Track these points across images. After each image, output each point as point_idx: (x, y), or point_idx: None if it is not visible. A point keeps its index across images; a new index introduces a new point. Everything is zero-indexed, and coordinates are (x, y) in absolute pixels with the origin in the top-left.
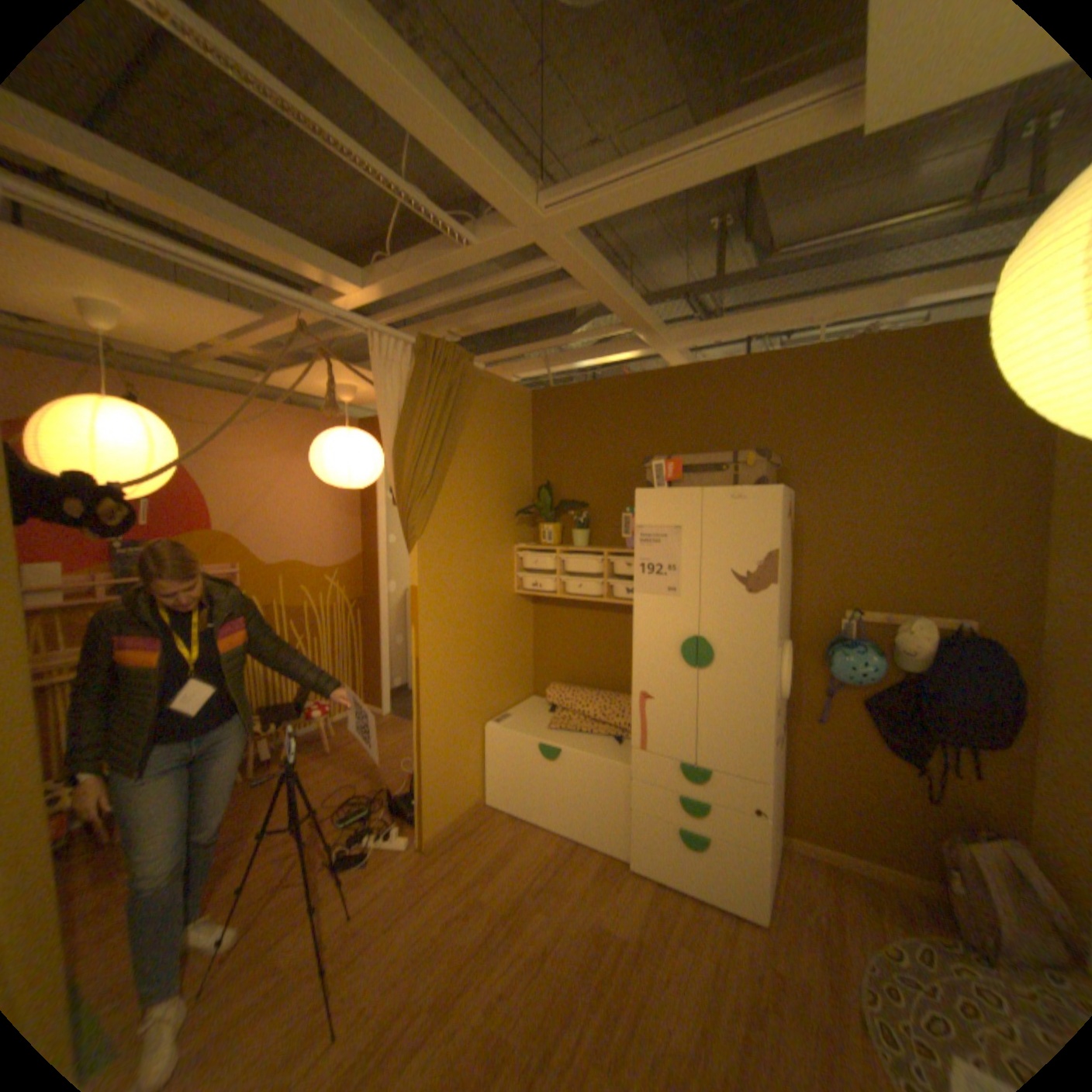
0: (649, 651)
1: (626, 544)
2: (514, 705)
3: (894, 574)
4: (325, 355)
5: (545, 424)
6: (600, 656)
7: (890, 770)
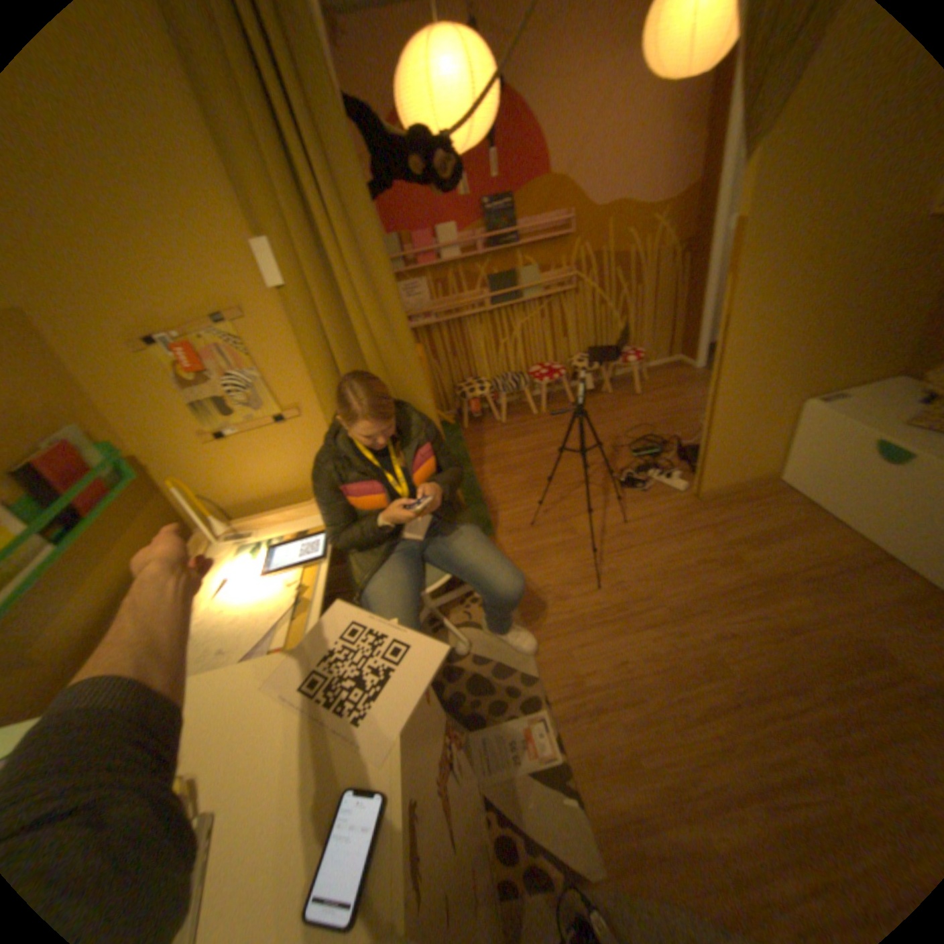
0: None
1: None
2: (861, 383)
3: None
4: None
5: None
6: None
7: None
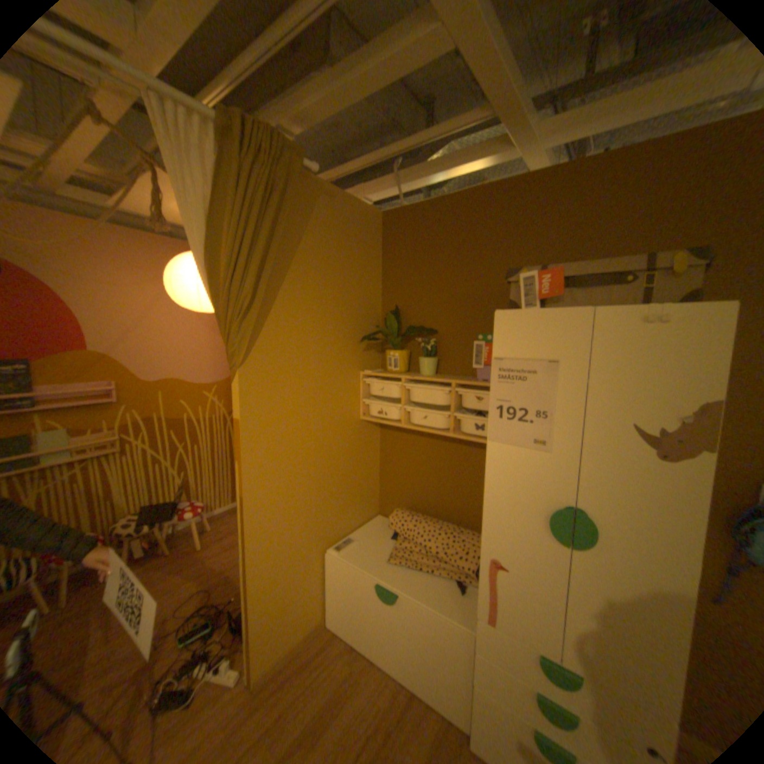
0: (505, 513)
1: (477, 374)
2: (359, 526)
3: None
4: (148, 160)
5: (395, 246)
6: (445, 486)
7: None
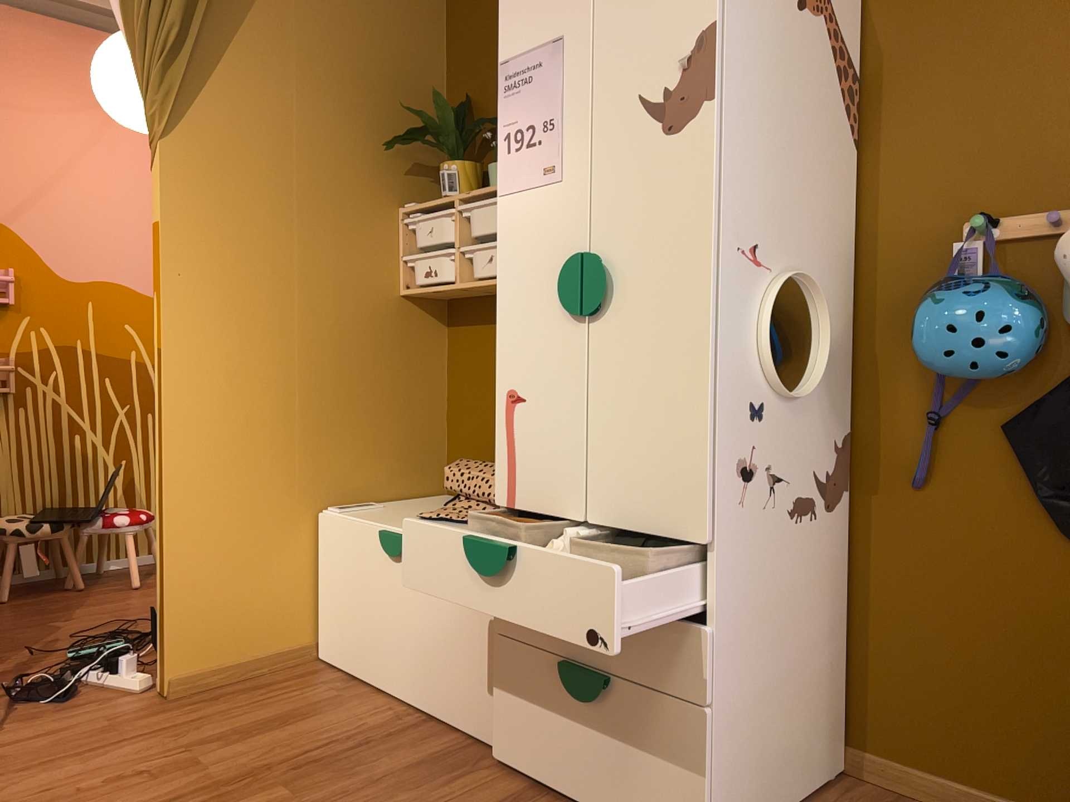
0: (519, 303)
1: None
2: (397, 499)
3: (1065, 118)
4: None
5: None
6: None
7: (1065, 579)
